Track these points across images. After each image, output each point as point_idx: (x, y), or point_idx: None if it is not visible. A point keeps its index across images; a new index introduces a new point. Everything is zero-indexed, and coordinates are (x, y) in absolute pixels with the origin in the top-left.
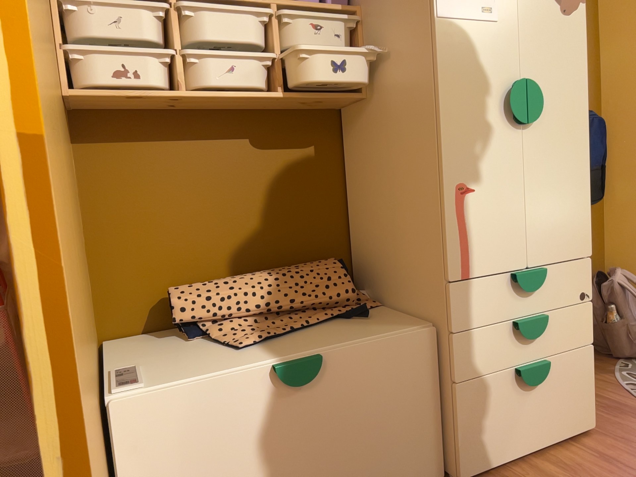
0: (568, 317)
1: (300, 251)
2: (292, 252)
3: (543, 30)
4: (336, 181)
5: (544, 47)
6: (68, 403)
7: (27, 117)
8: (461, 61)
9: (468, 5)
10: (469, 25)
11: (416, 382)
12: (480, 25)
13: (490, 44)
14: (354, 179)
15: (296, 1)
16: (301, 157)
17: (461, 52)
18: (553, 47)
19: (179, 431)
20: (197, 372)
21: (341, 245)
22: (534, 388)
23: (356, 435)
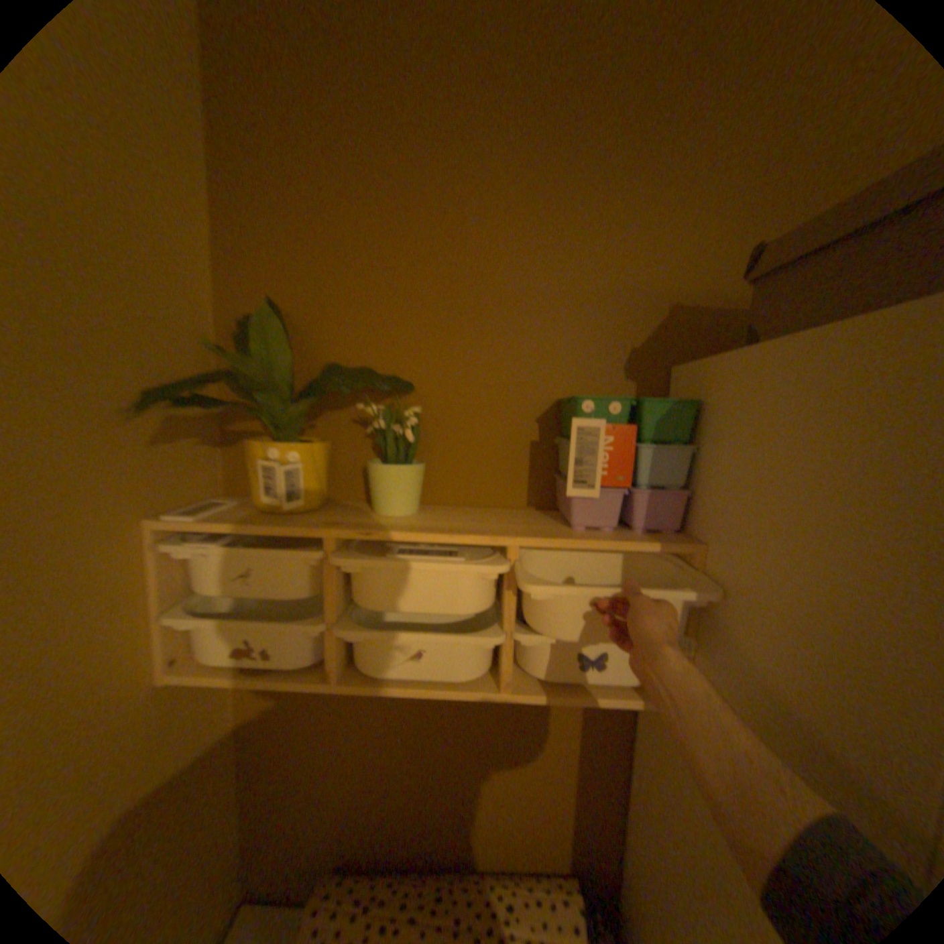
0: None
1: (531, 846)
2: (517, 845)
3: None
4: (613, 757)
5: None
6: None
7: None
8: None
9: None
10: None
11: None
12: None
13: None
14: (644, 779)
15: (561, 537)
16: (556, 714)
17: None
18: None
19: None
20: None
21: (605, 851)
22: None
23: None
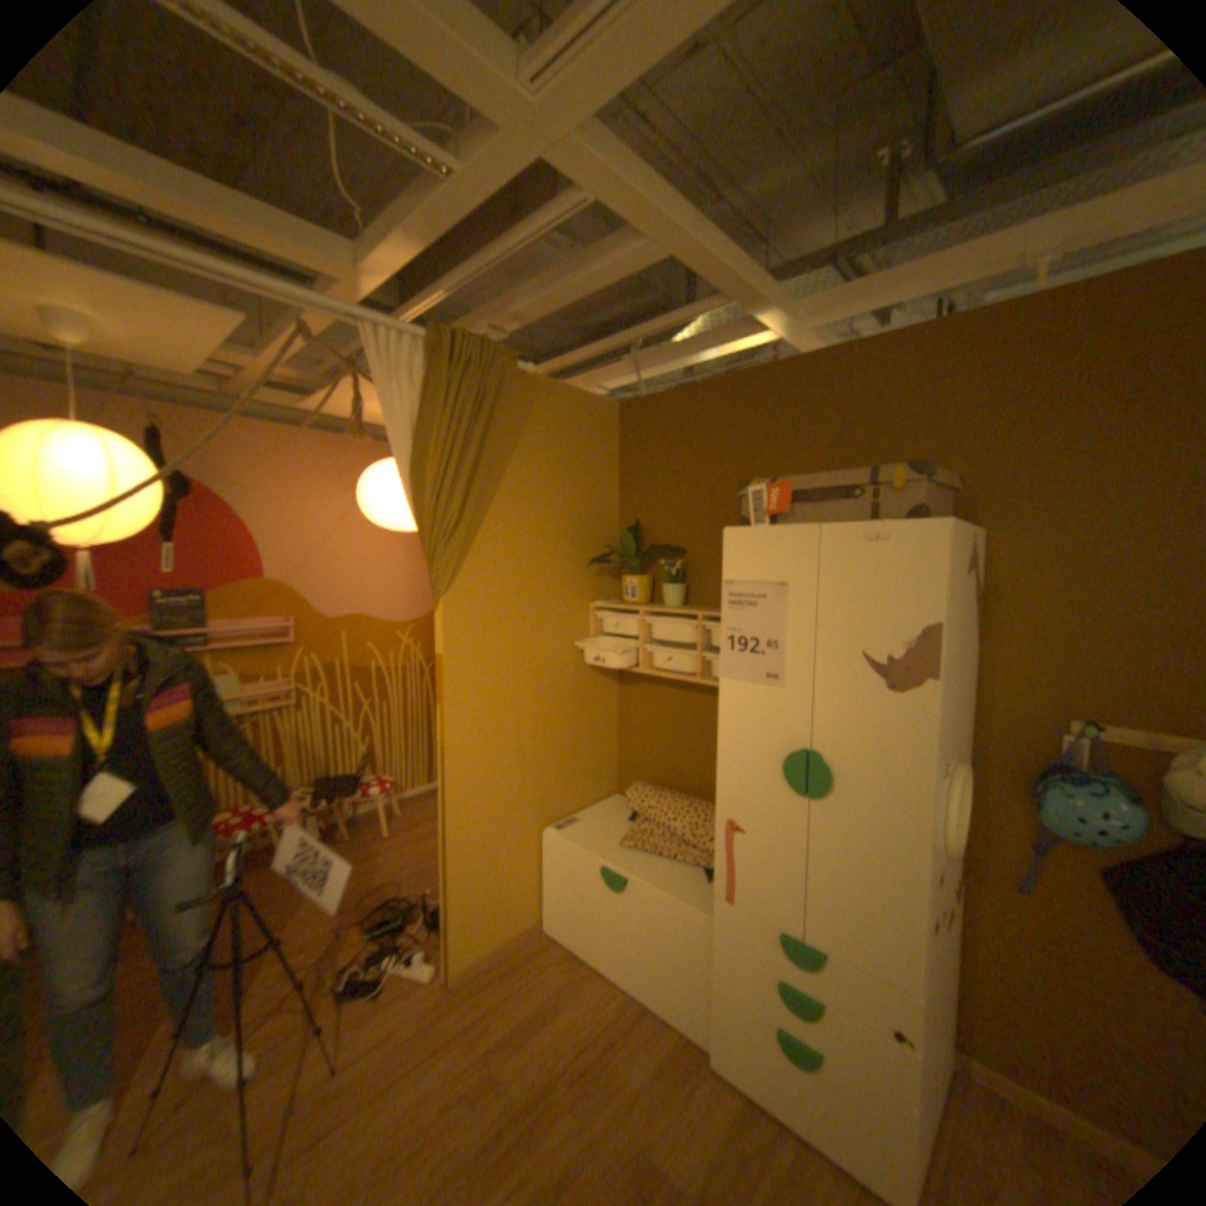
0: (866, 1040)
1: None
2: None
3: (851, 704)
4: None
5: (850, 722)
6: (447, 825)
7: (446, 737)
8: (741, 716)
9: (751, 670)
10: (751, 686)
11: (694, 954)
12: (763, 688)
13: (773, 707)
14: None
15: (716, 613)
16: None
17: (741, 709)
18: (866, 725)
19: (564, 865)
20: (584, 842)
21: None
22: (798, 1067)
23: (647, 951)
